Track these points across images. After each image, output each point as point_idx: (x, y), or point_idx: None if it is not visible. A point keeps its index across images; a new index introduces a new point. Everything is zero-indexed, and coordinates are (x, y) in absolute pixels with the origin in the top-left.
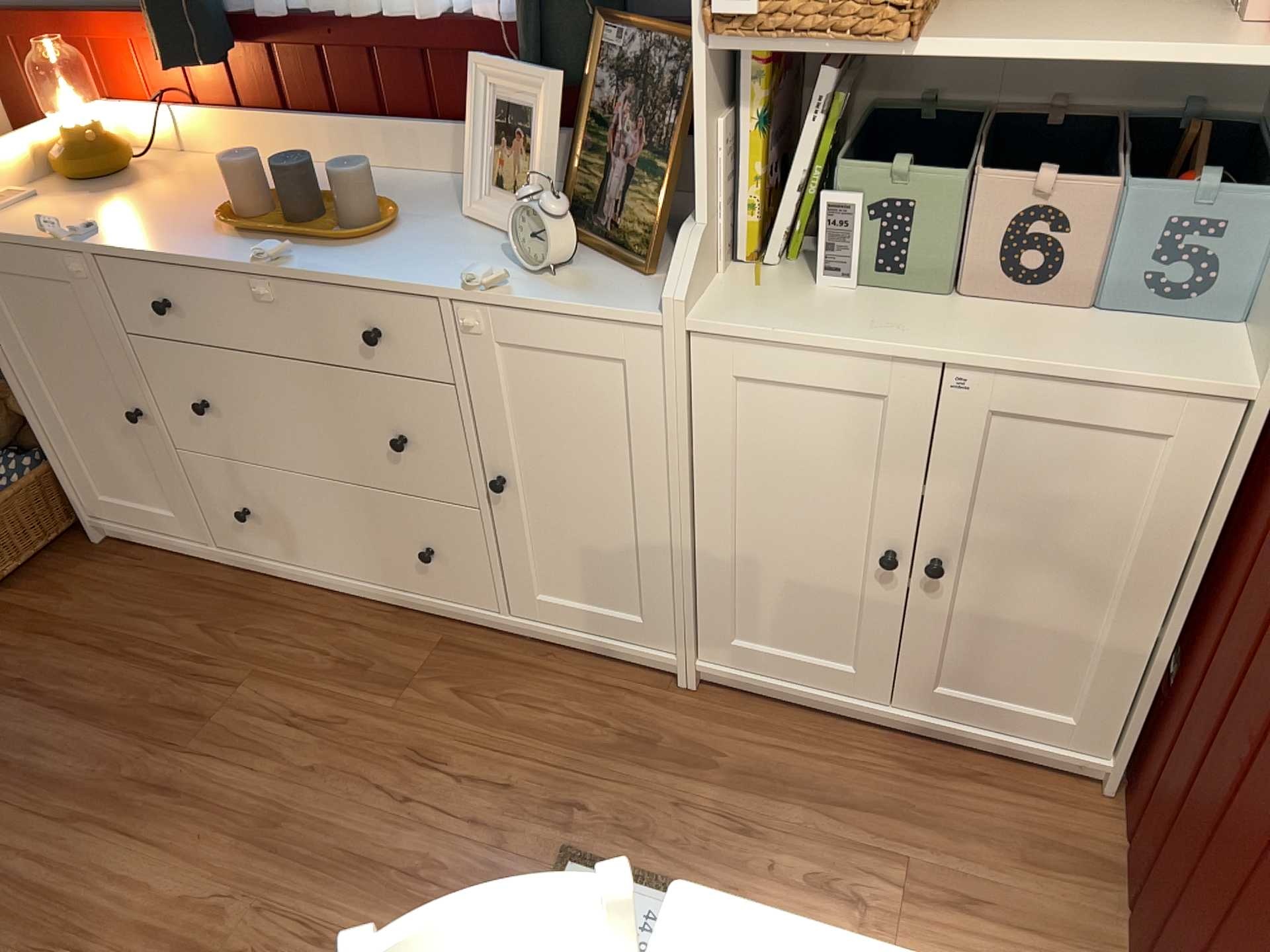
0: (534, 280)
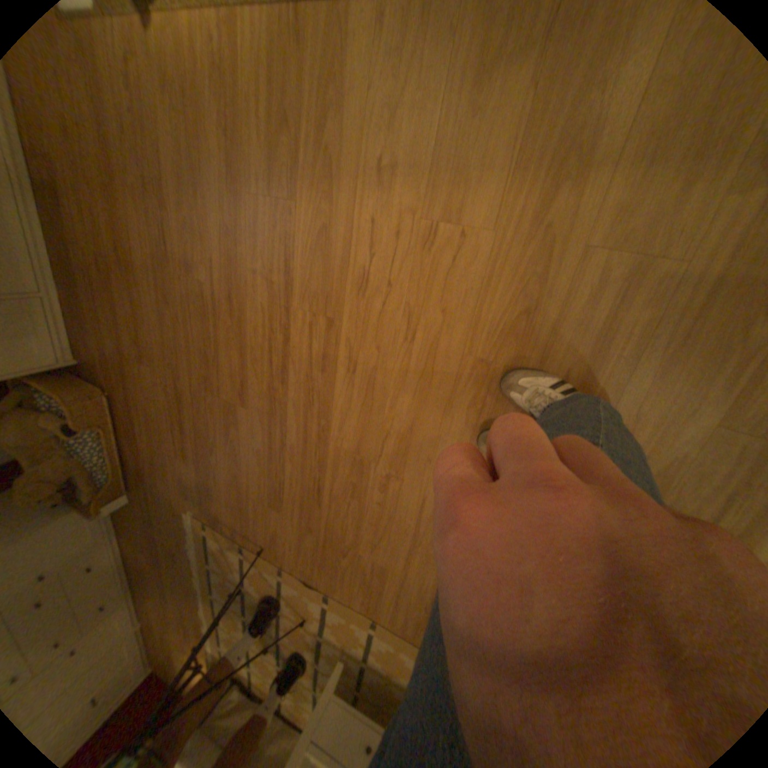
0: None
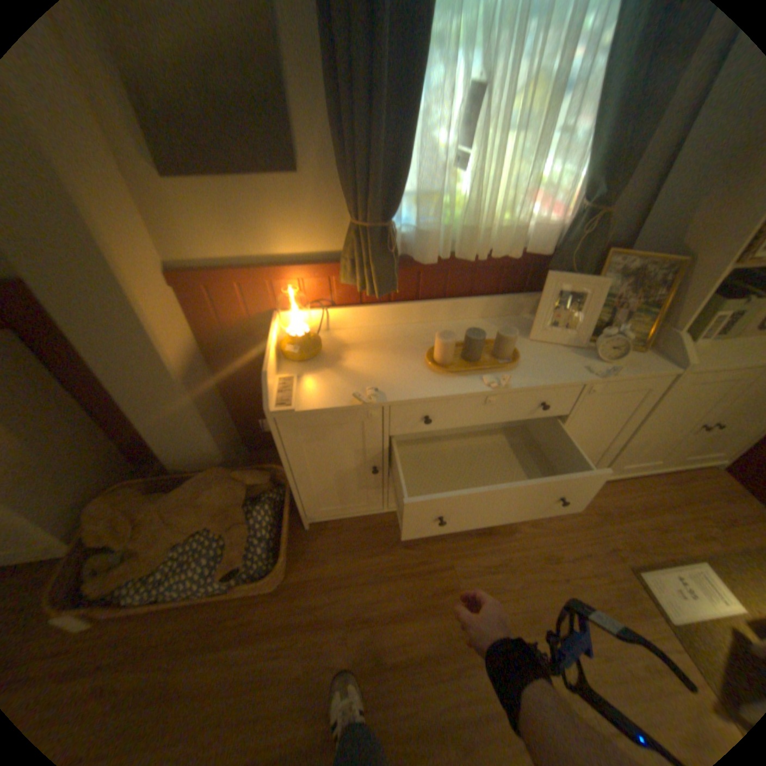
0: (615, 365)
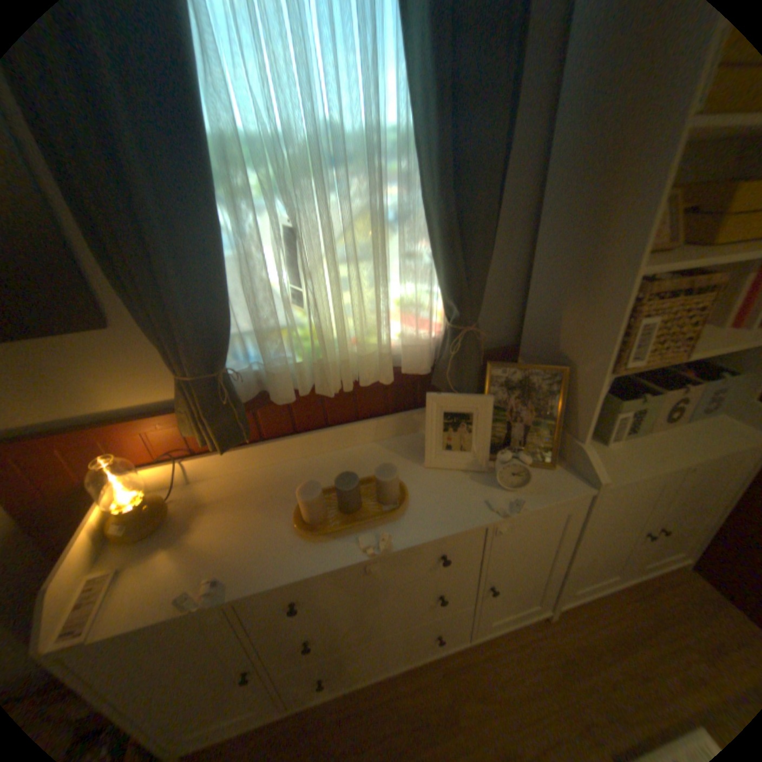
0: (521, 494)
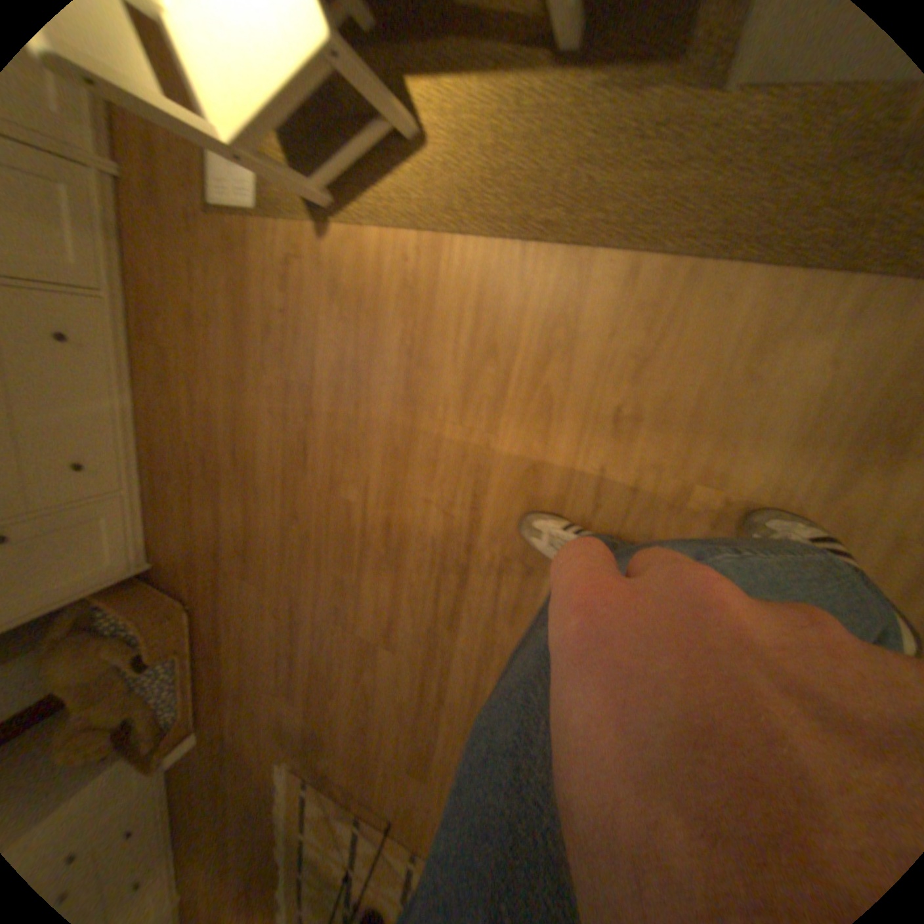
0: None
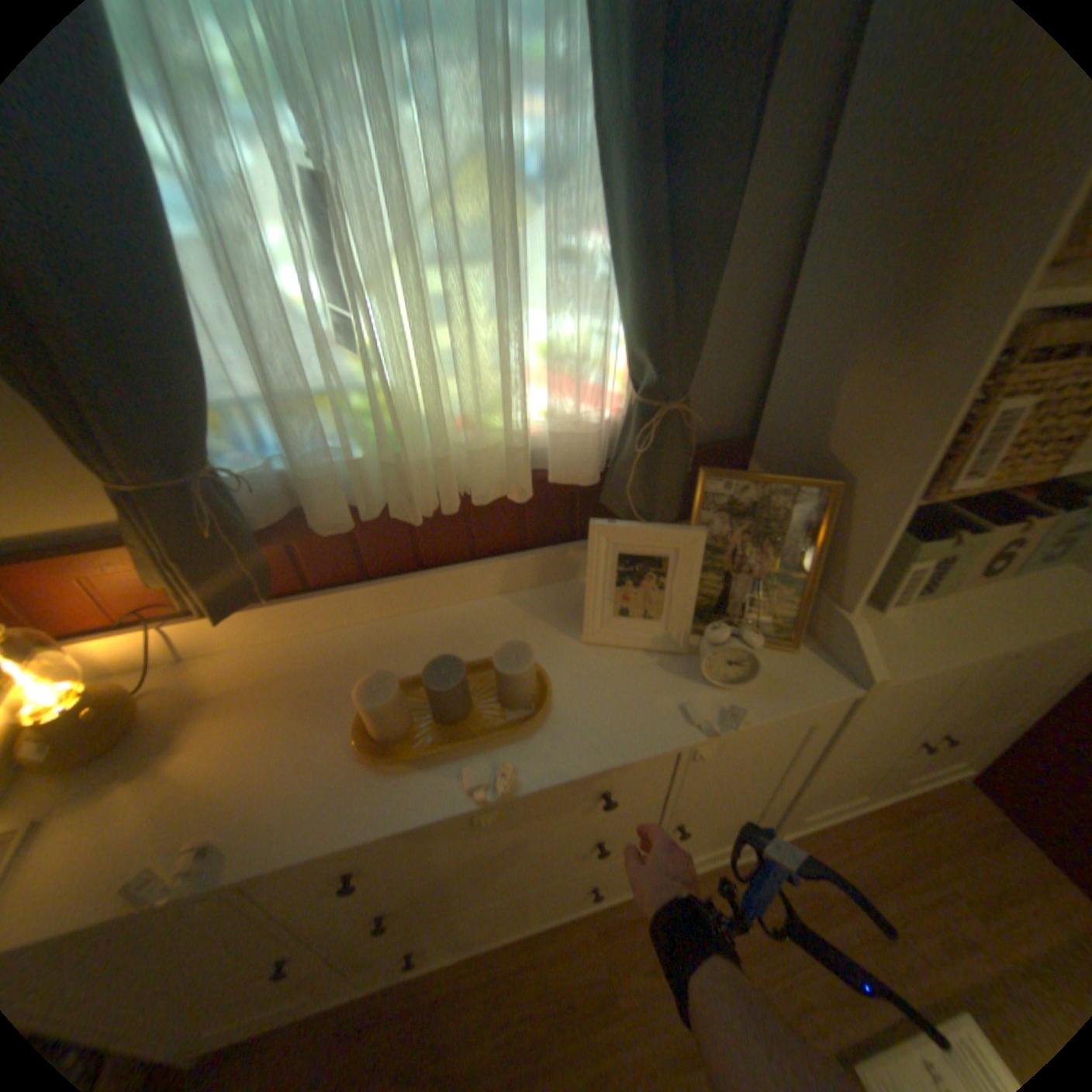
0: (739, 694)
